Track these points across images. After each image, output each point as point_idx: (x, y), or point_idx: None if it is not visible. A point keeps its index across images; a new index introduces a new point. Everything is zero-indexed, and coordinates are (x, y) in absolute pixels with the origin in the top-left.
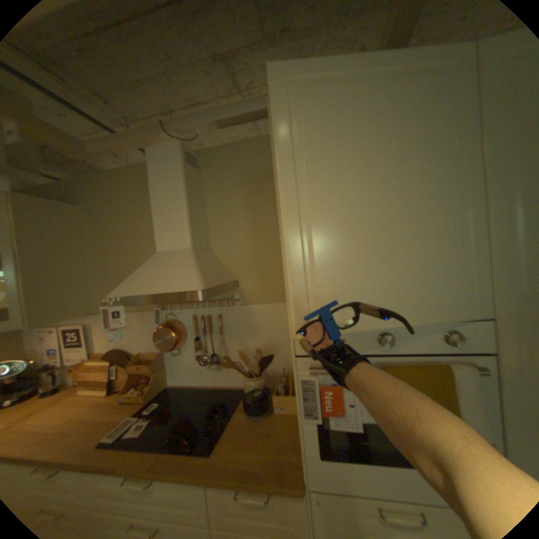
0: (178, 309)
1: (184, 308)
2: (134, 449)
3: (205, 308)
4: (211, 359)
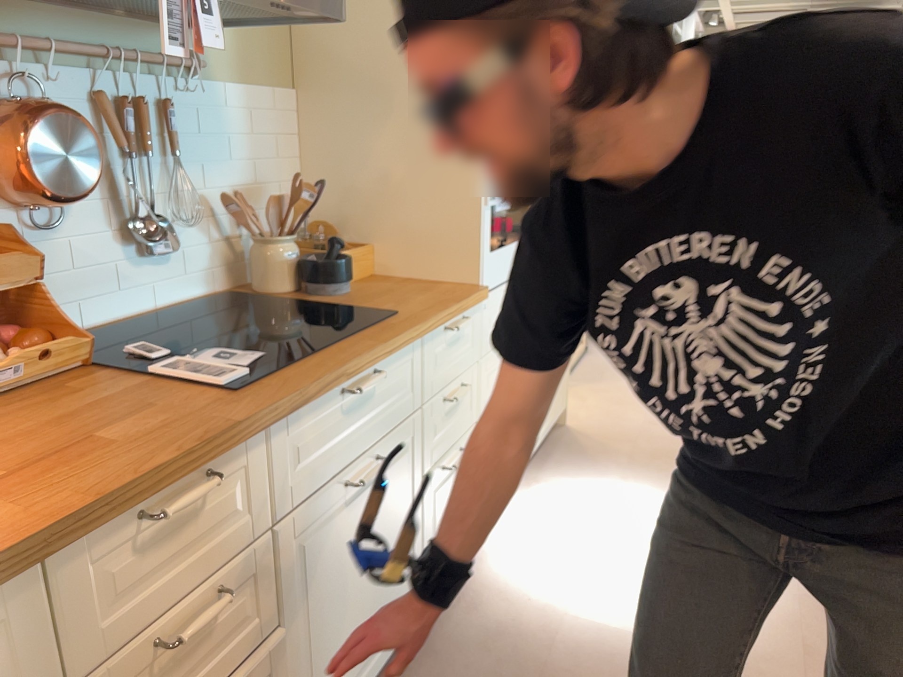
0: (38, 64)
1: (57, 66)
2: (298, 358)
3: (124, 74)
4: (143, 232)
